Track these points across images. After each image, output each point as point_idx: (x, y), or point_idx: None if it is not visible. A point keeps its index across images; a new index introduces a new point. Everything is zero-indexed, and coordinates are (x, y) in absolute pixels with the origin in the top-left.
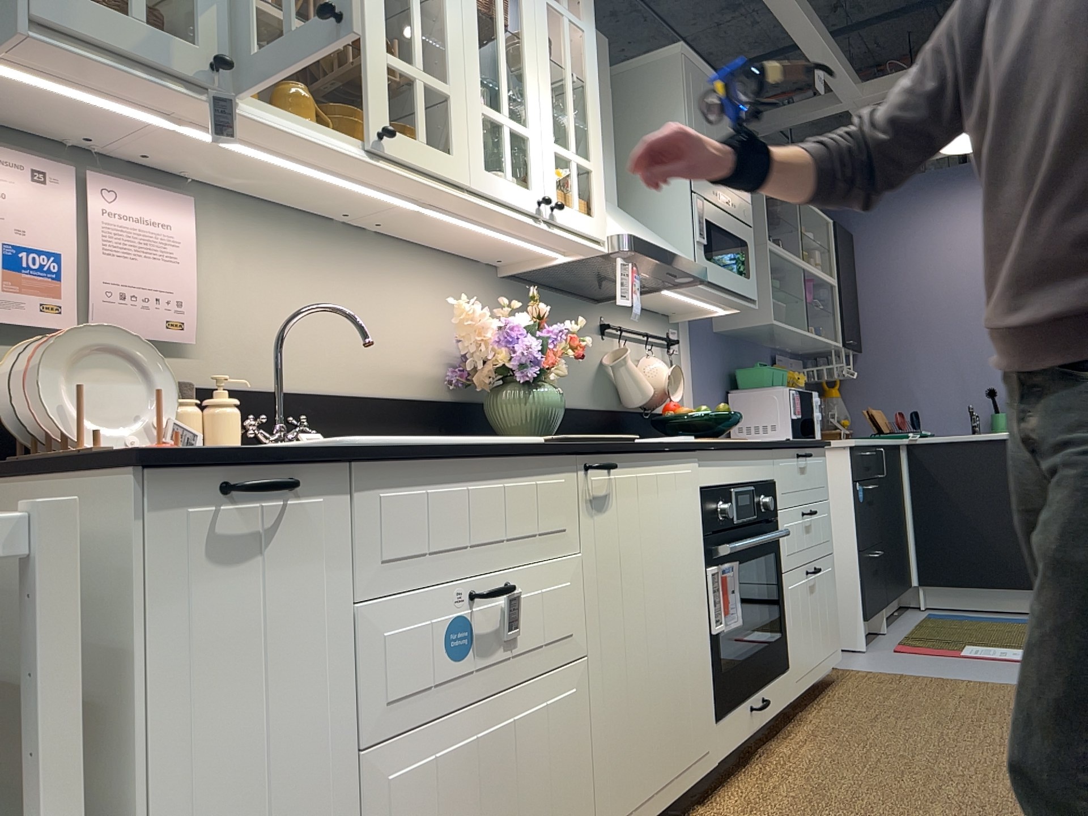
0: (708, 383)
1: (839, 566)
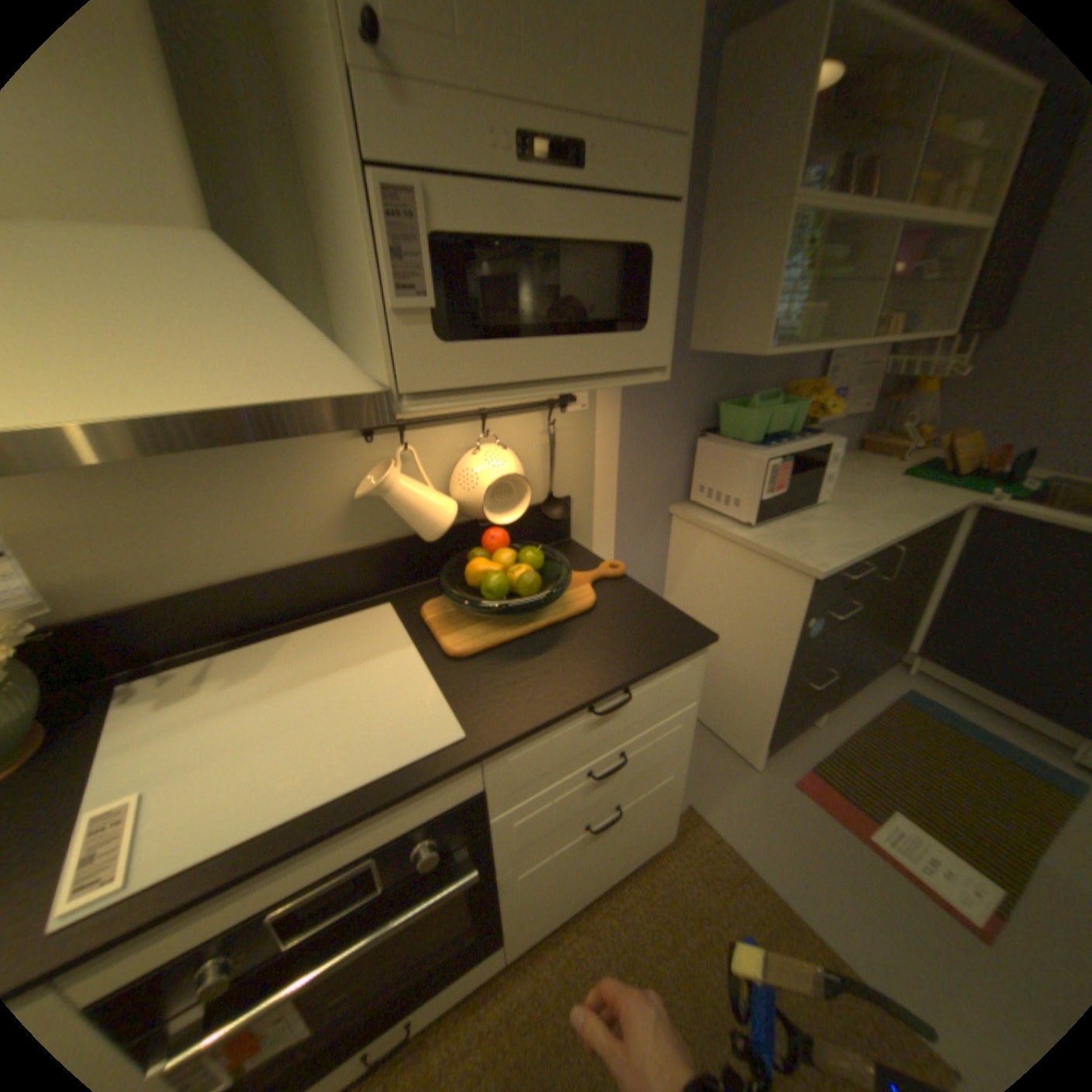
0: (652, 433)
1: (758, 689)
